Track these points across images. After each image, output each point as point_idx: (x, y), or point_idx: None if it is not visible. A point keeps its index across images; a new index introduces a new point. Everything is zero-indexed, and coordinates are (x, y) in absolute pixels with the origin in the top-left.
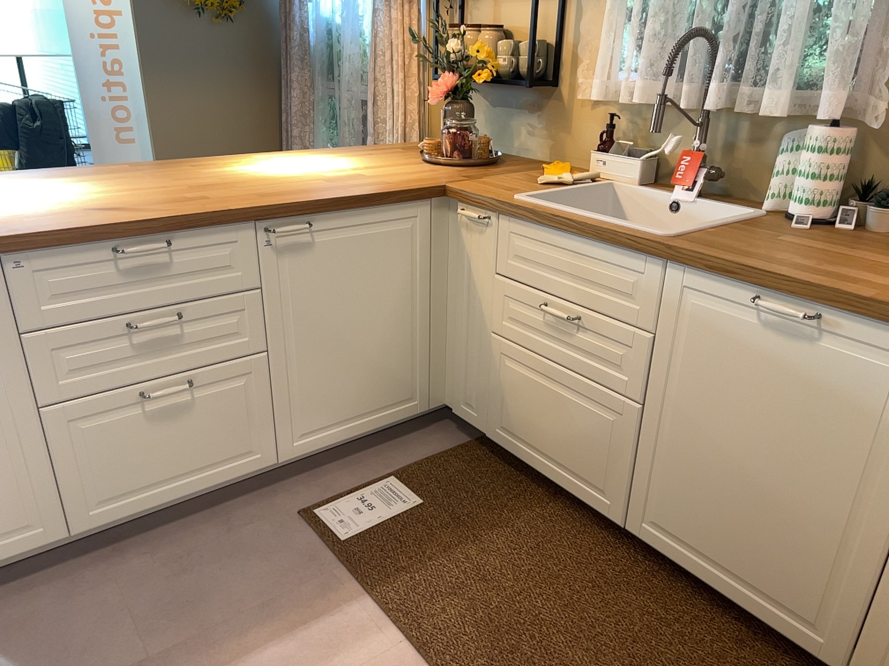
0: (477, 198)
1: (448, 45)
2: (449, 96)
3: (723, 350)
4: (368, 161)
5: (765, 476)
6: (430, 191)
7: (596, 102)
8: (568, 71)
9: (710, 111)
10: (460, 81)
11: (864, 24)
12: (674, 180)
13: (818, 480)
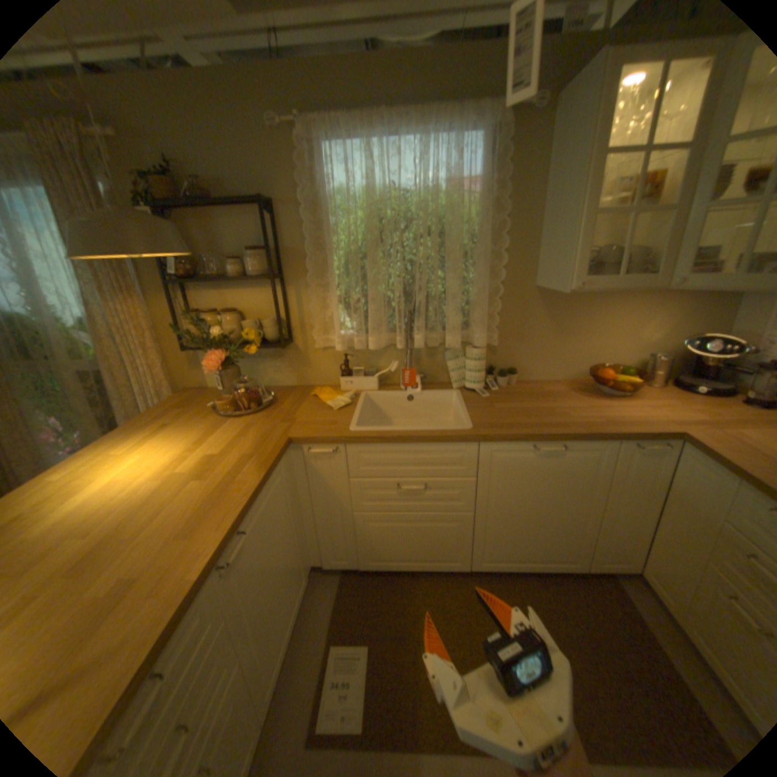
0: (325, 439)
1: (202, 327)
2: (221, 363)
3: (519, 473)
4: (181, 435)
5: (547, 516)
6: (285, 446)
7: (327, 347)
8: (299, 330)
9: (415, 346)
10: (230, 352)
11: (482, 301)
12: (405, 384)
13: (571, 508)
